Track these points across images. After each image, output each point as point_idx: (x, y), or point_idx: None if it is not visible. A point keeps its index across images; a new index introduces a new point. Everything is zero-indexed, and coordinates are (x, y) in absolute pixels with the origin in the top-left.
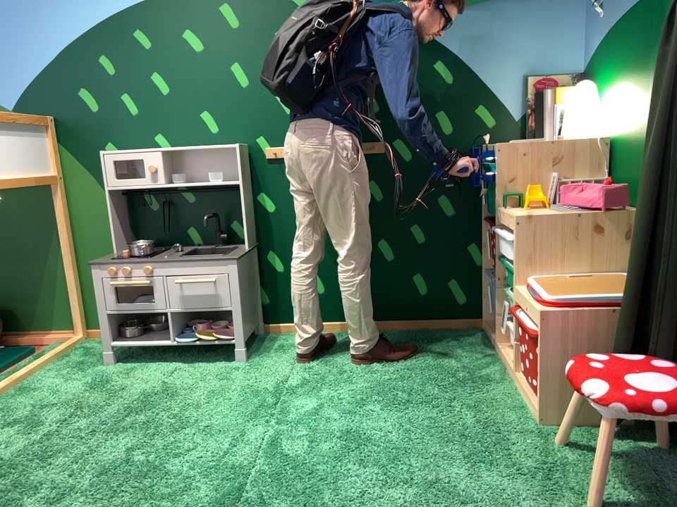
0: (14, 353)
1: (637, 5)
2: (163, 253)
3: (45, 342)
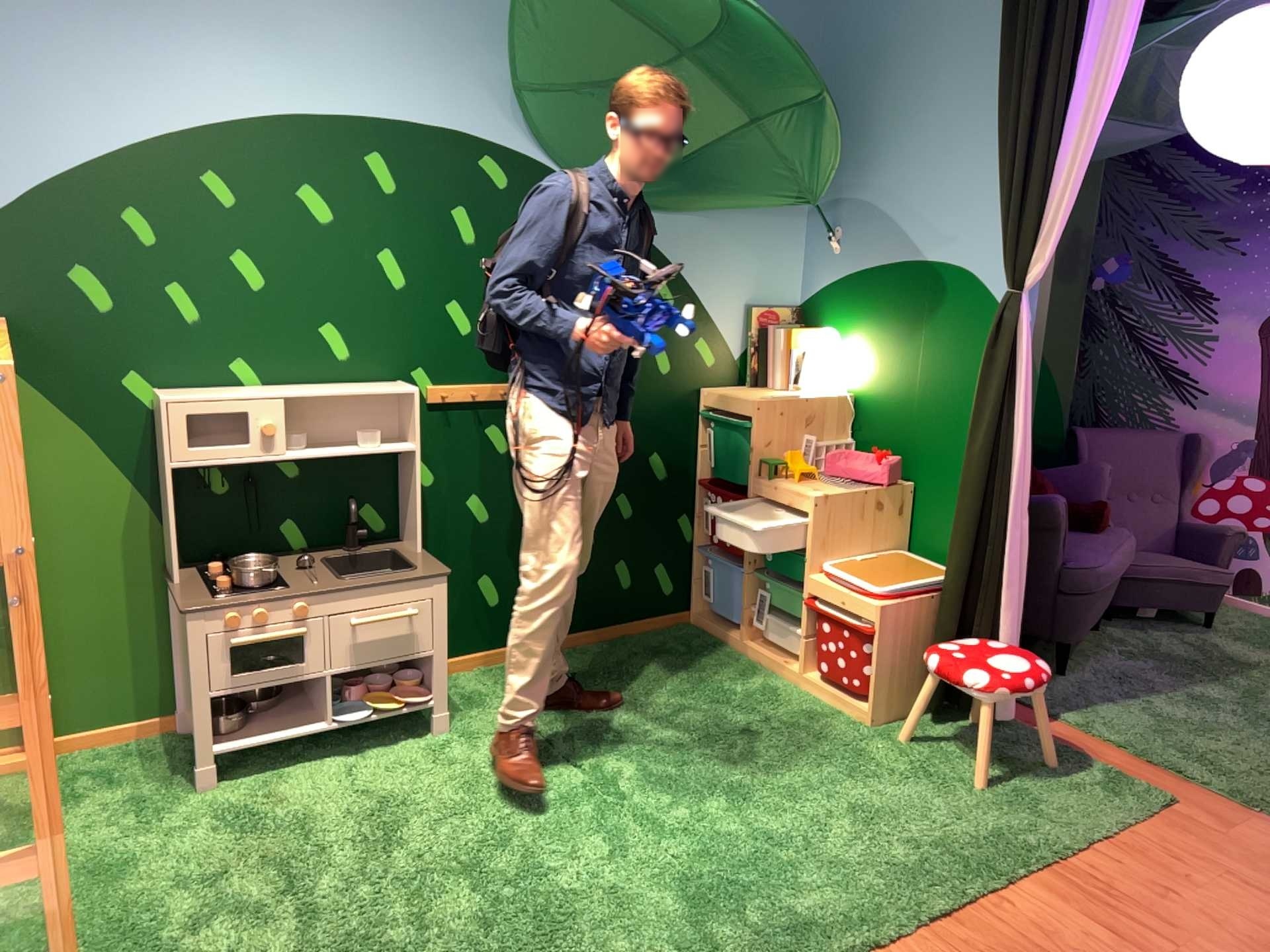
0: None
1: (893, 270)
2: (296, 573)
3: None
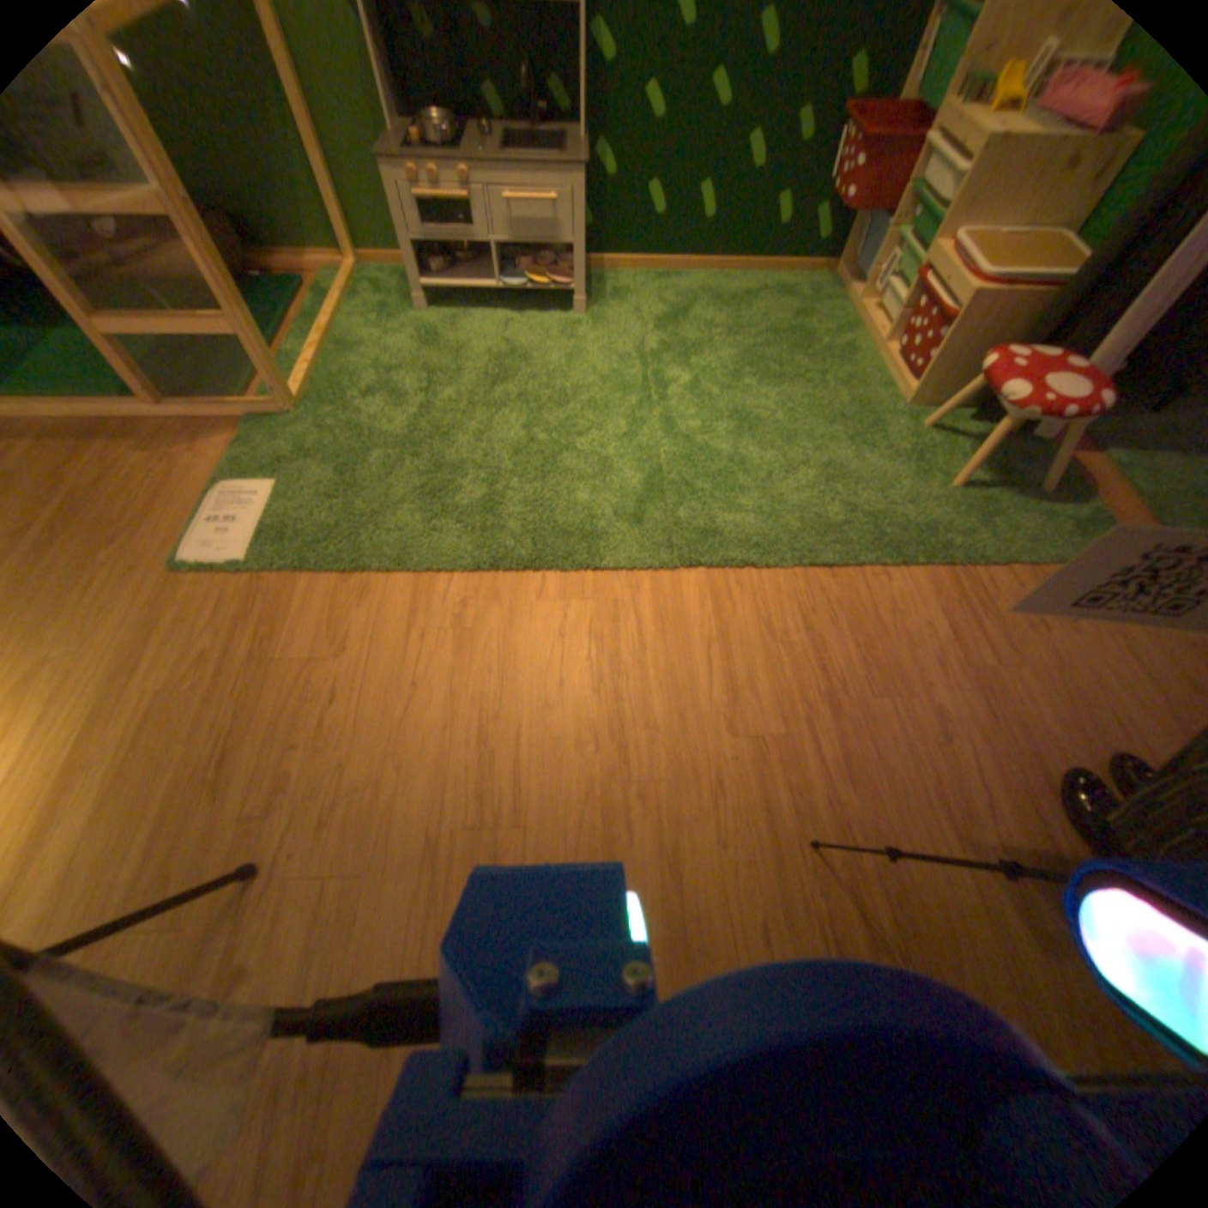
0: (278, 283)
1: None
2: (466, 137)
3: (302, 265)
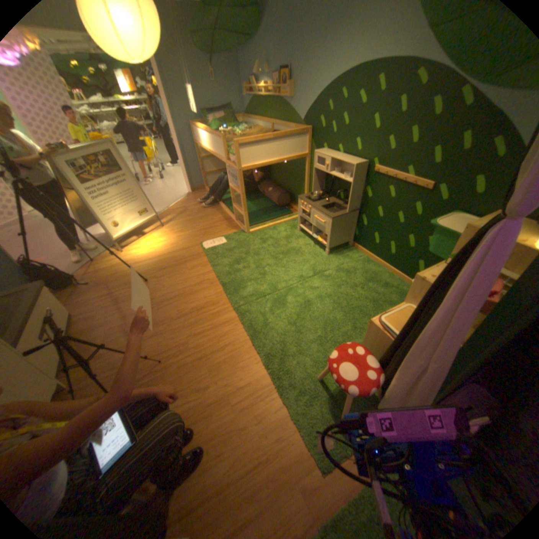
0: (286, 212)
1: None
2: (321, 202)
3: (297, 211)
